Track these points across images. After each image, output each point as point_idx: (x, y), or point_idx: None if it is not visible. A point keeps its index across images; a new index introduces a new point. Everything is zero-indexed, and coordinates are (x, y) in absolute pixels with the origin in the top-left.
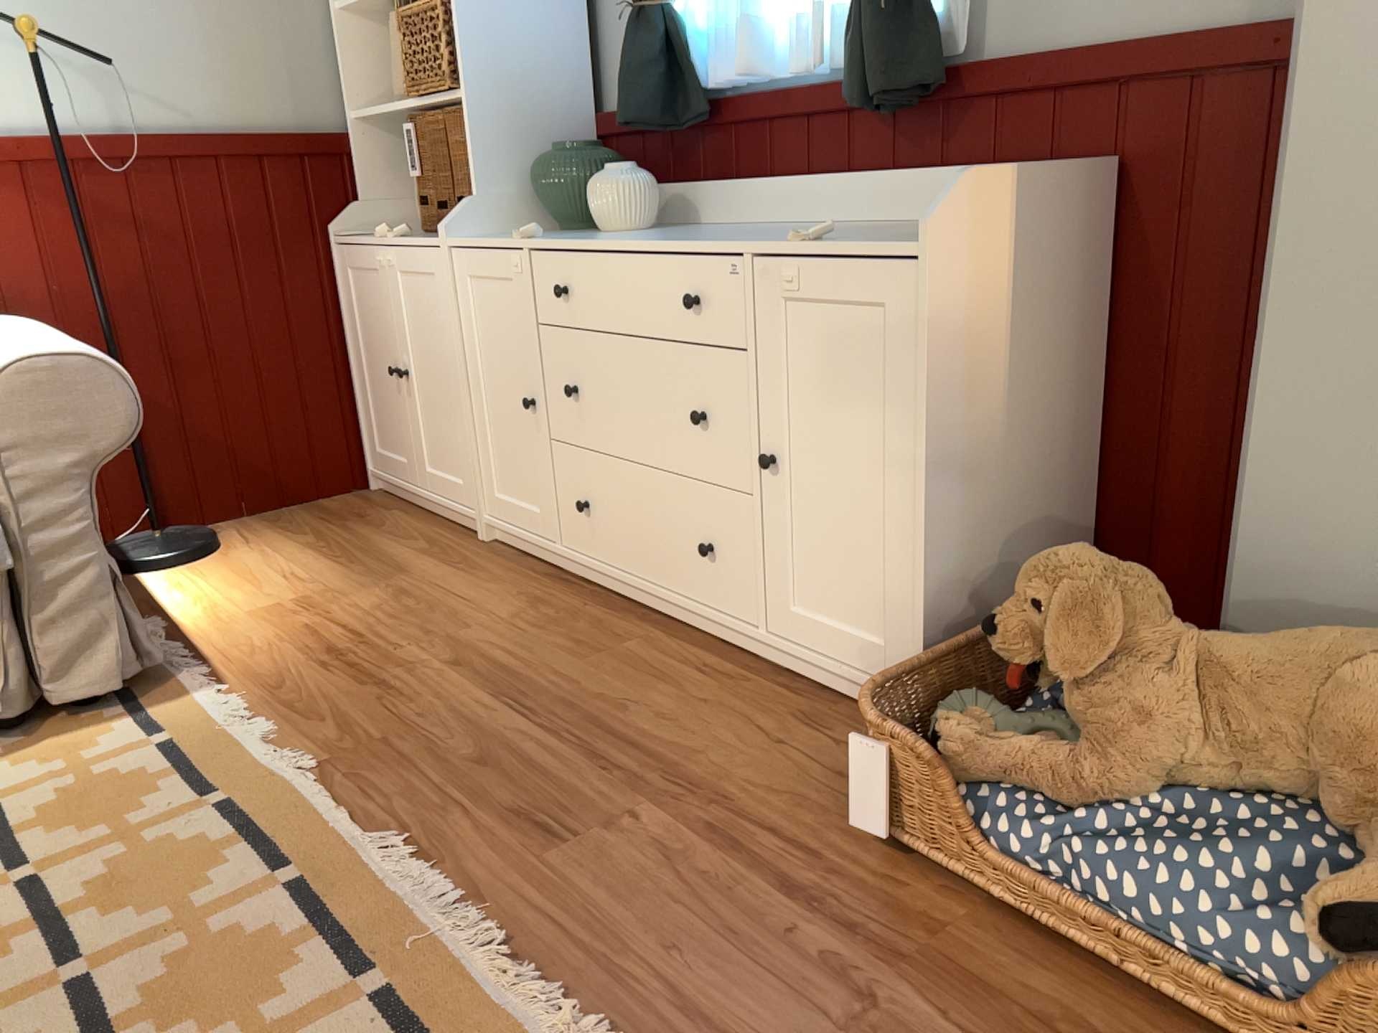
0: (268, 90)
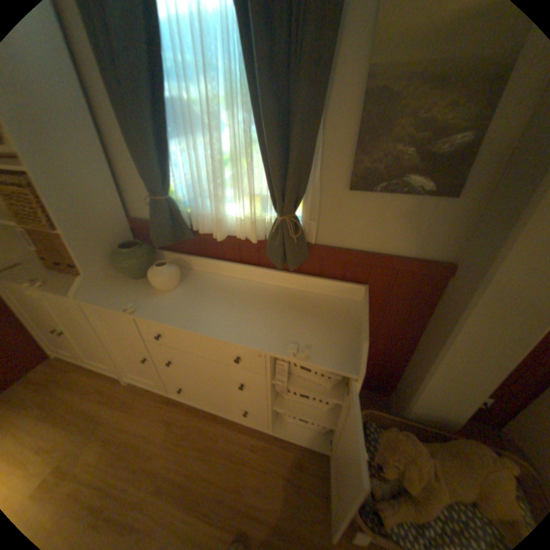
0: None
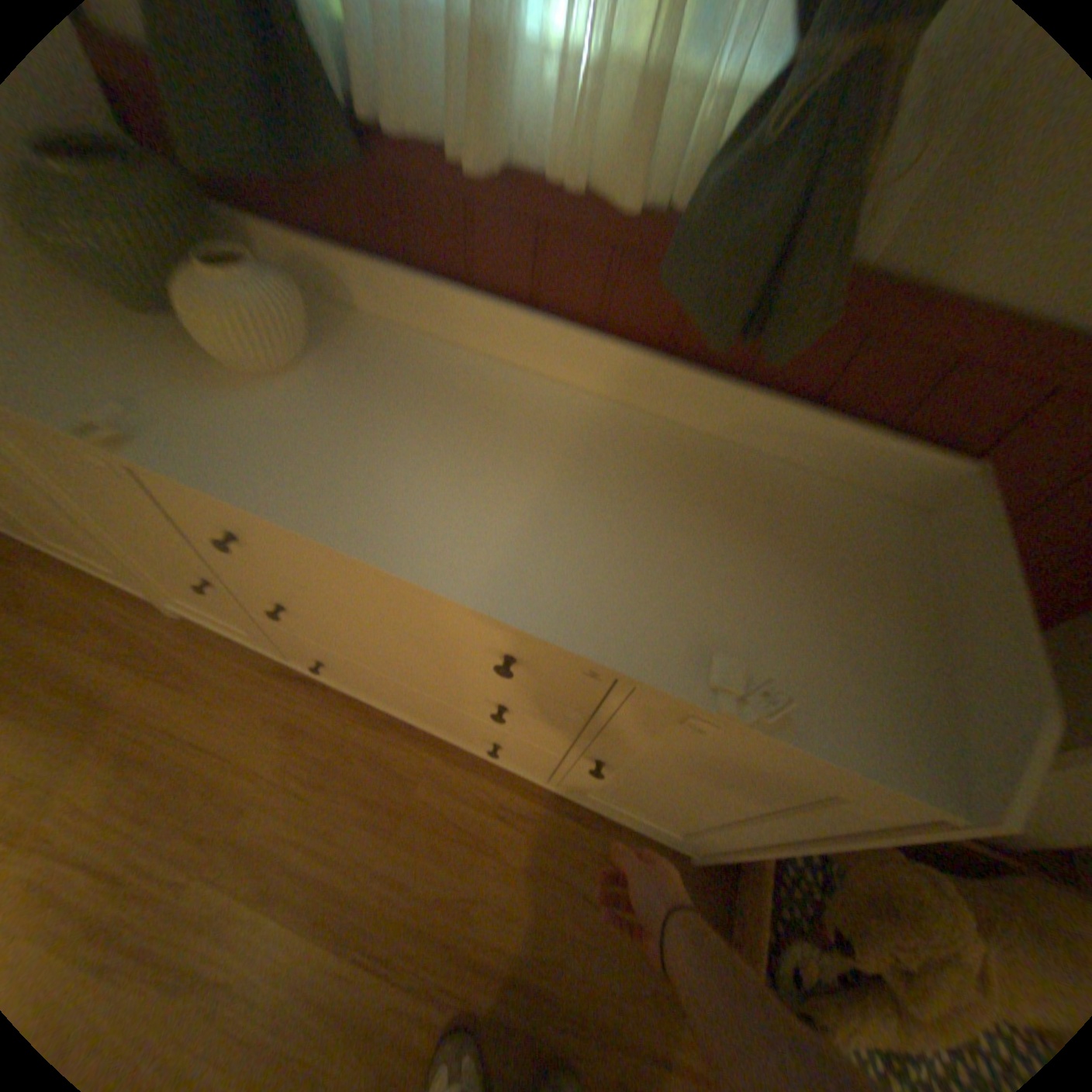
0: None
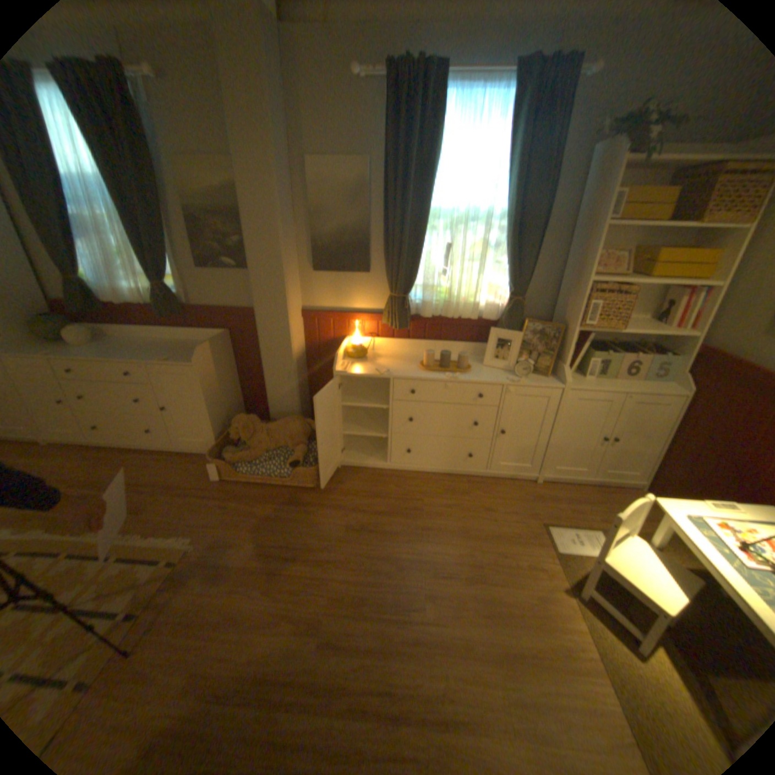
0: None
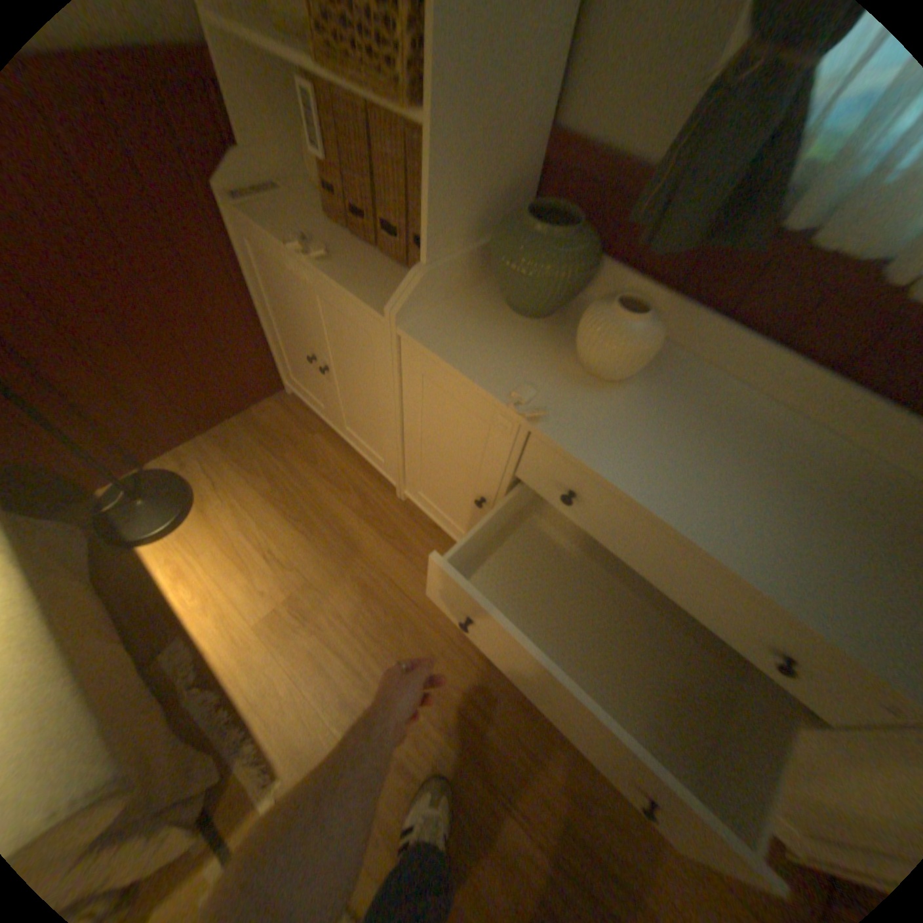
0: None
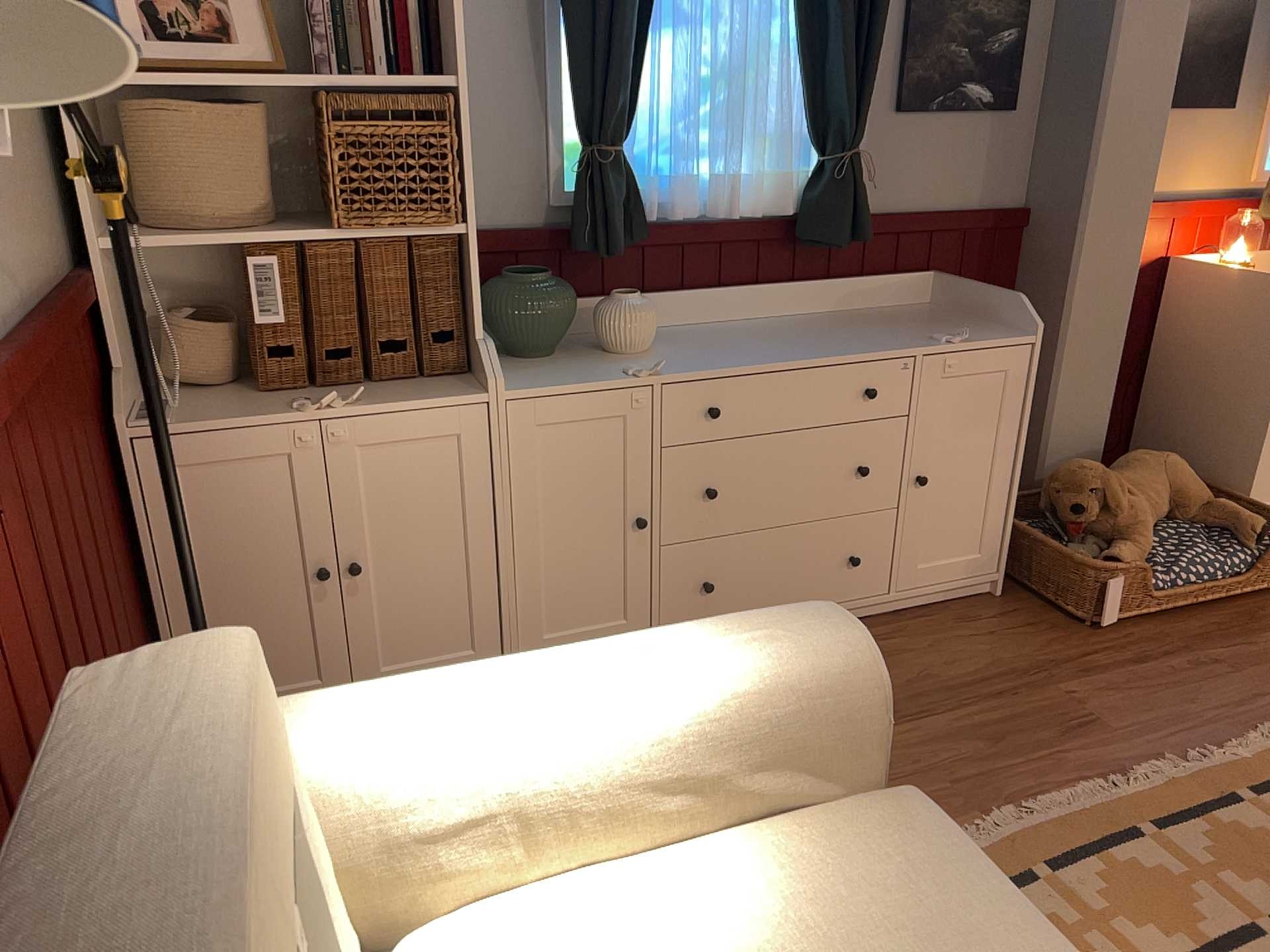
0: (34, 215)
